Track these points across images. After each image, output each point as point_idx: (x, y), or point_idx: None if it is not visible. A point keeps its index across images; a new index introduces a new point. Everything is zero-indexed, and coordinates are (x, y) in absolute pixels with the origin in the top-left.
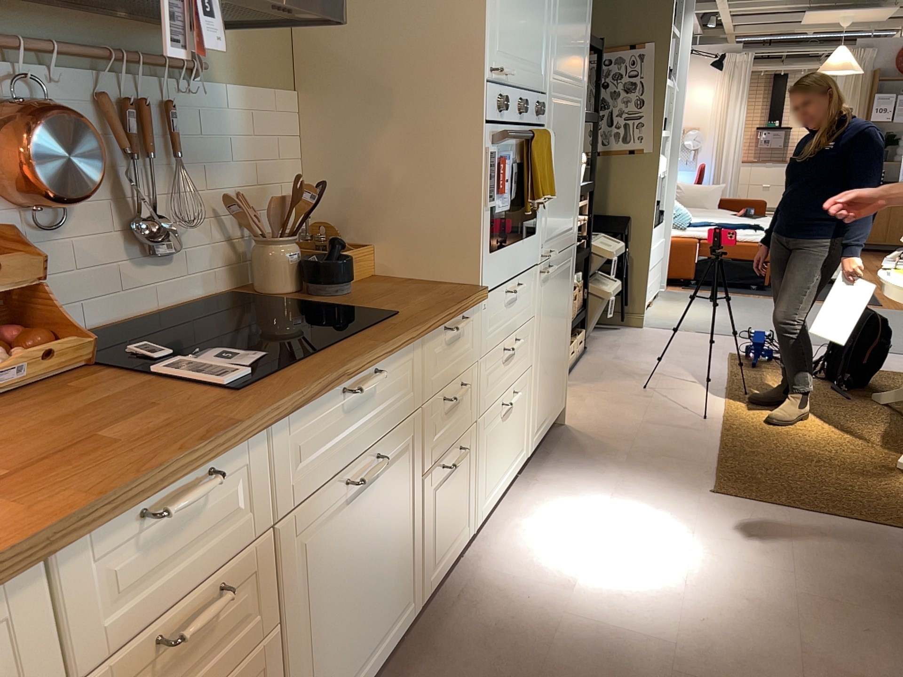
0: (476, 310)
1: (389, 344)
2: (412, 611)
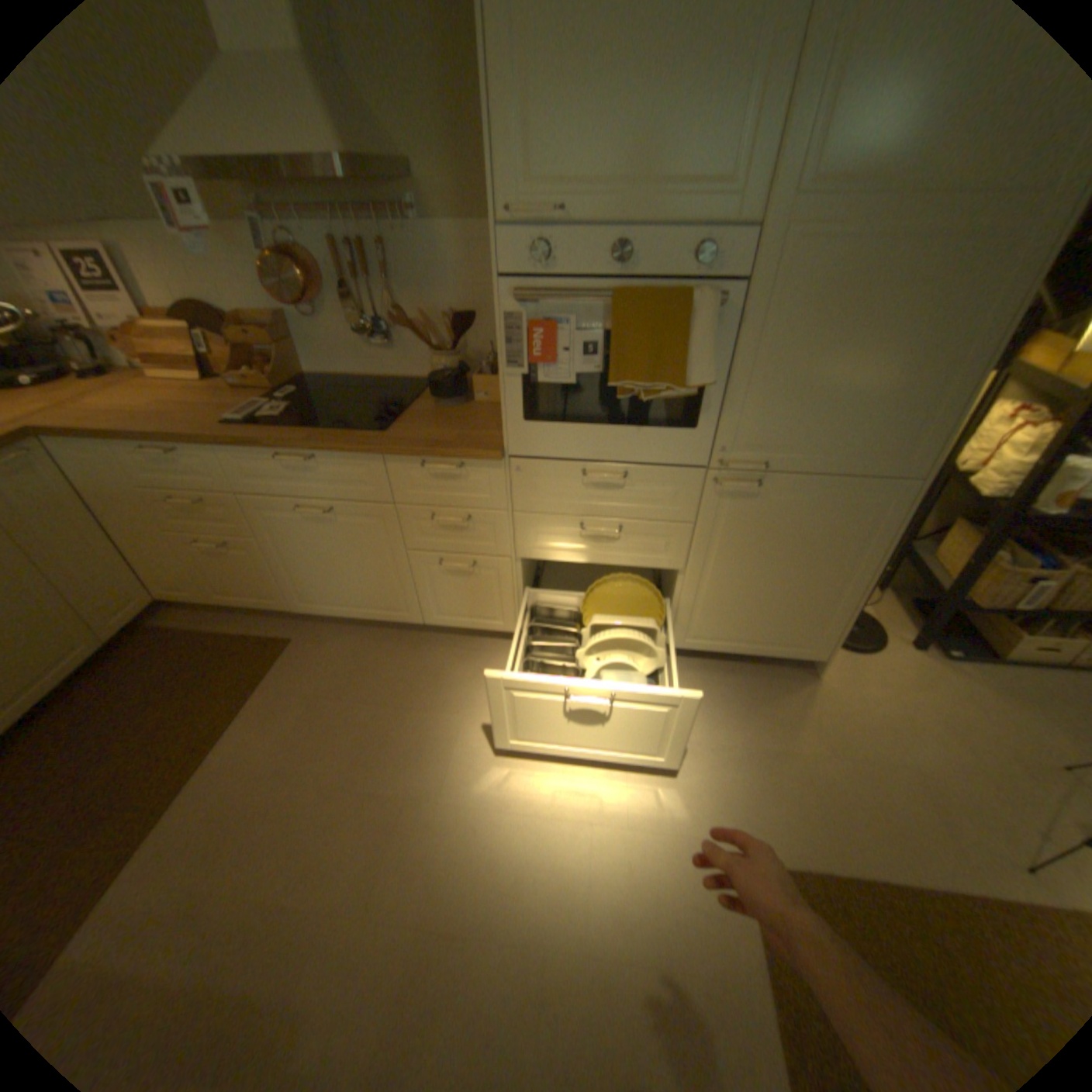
0: (492, 466)
1: (317, 444)
2: (409, 619)
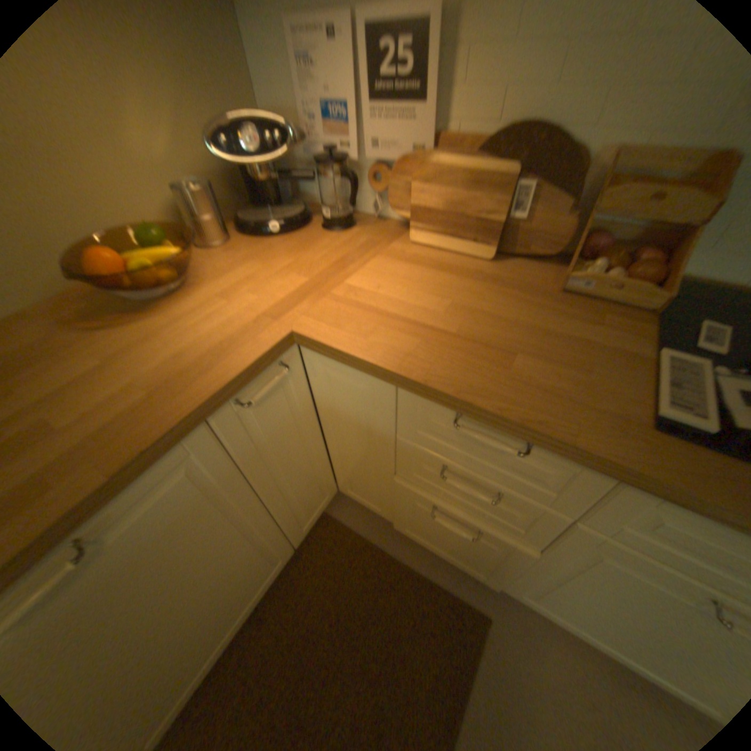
0: None
1: None
2: None
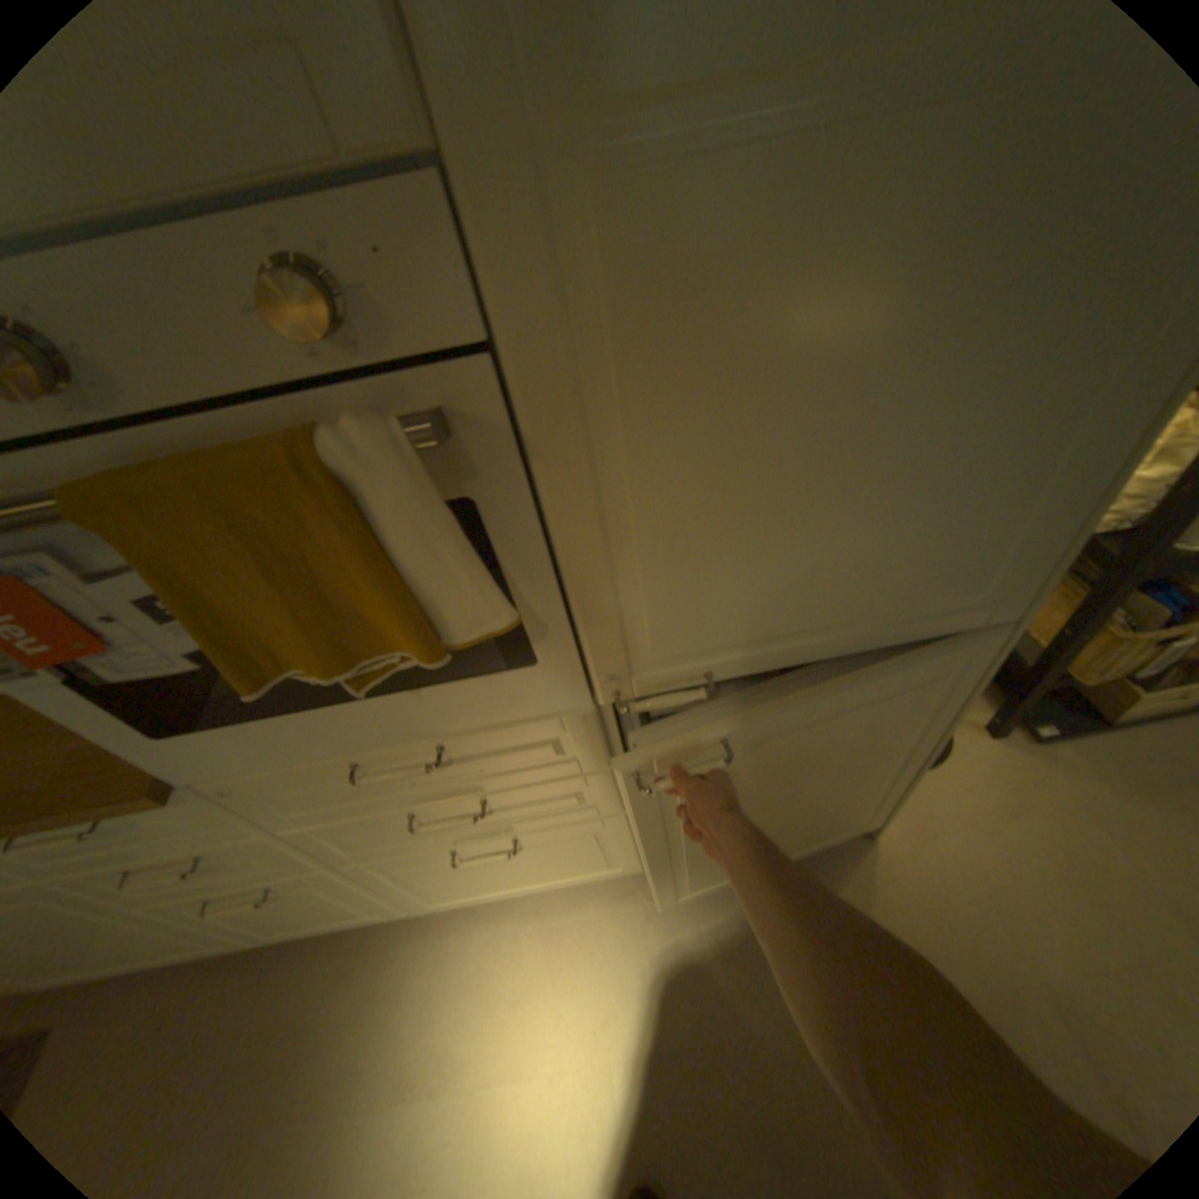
0: (162, 804)
1: None
2: (226, 950)
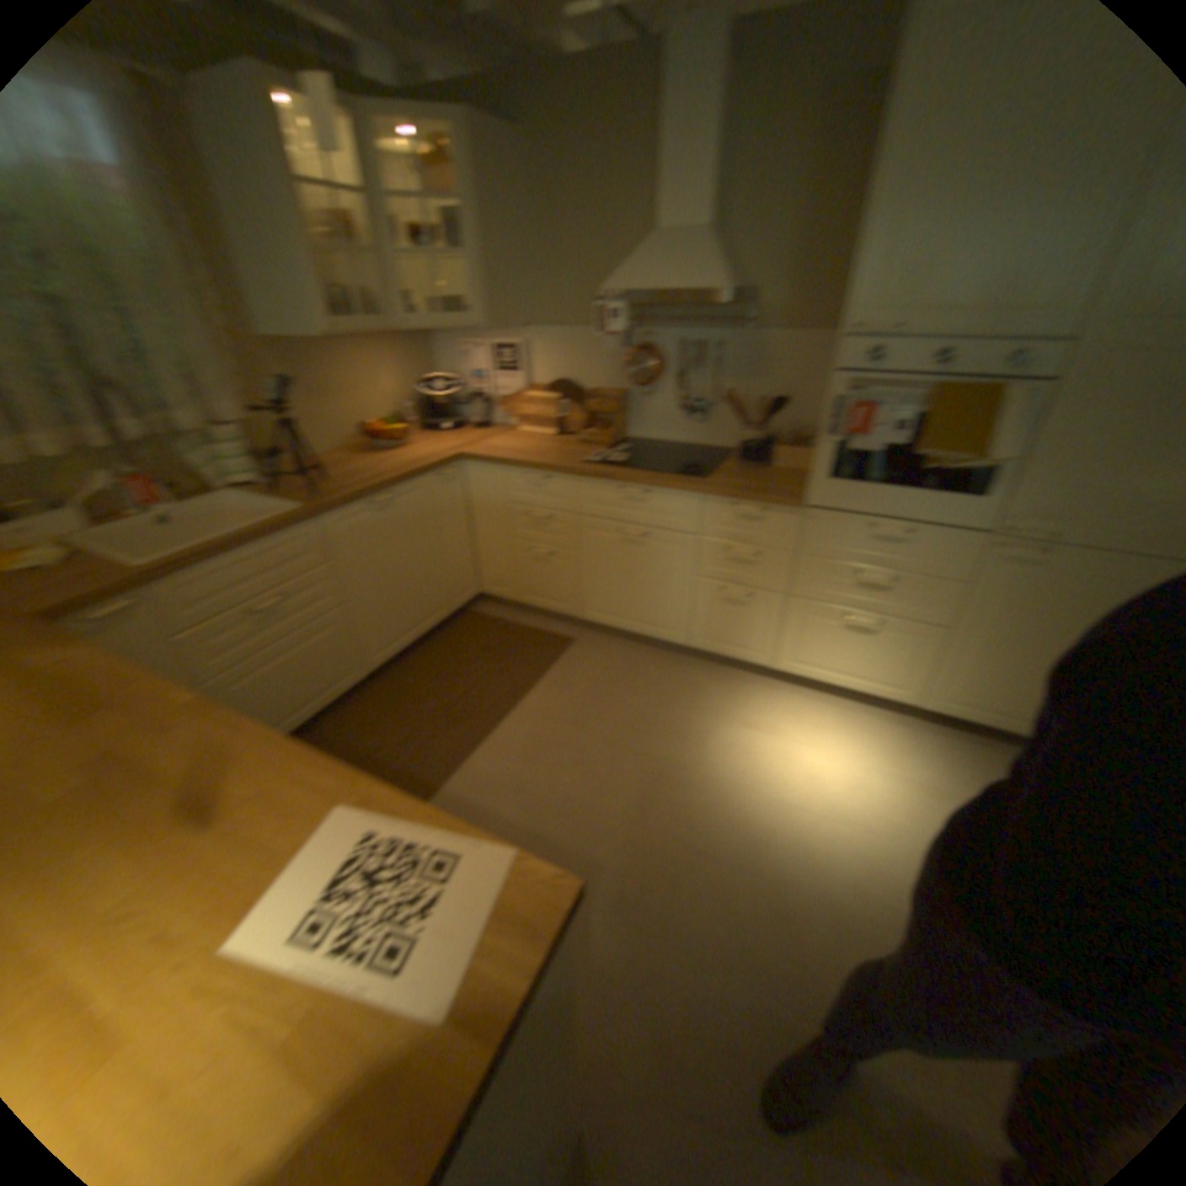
0: (794, 512)
1: (659, 481)
2: (679, 638)
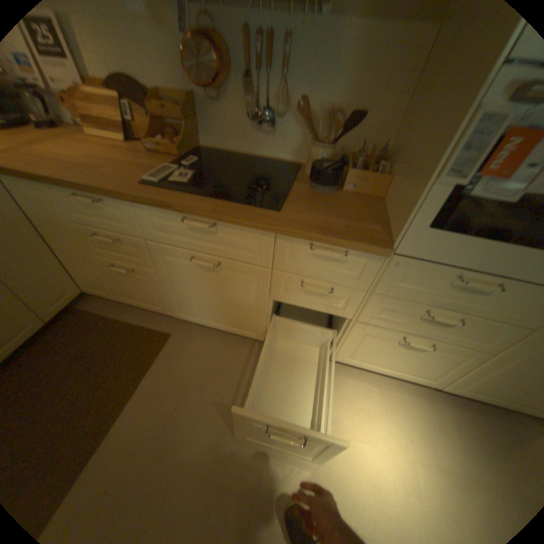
0: (375, 257)
1: (222, 214)
2: (255, 336)
